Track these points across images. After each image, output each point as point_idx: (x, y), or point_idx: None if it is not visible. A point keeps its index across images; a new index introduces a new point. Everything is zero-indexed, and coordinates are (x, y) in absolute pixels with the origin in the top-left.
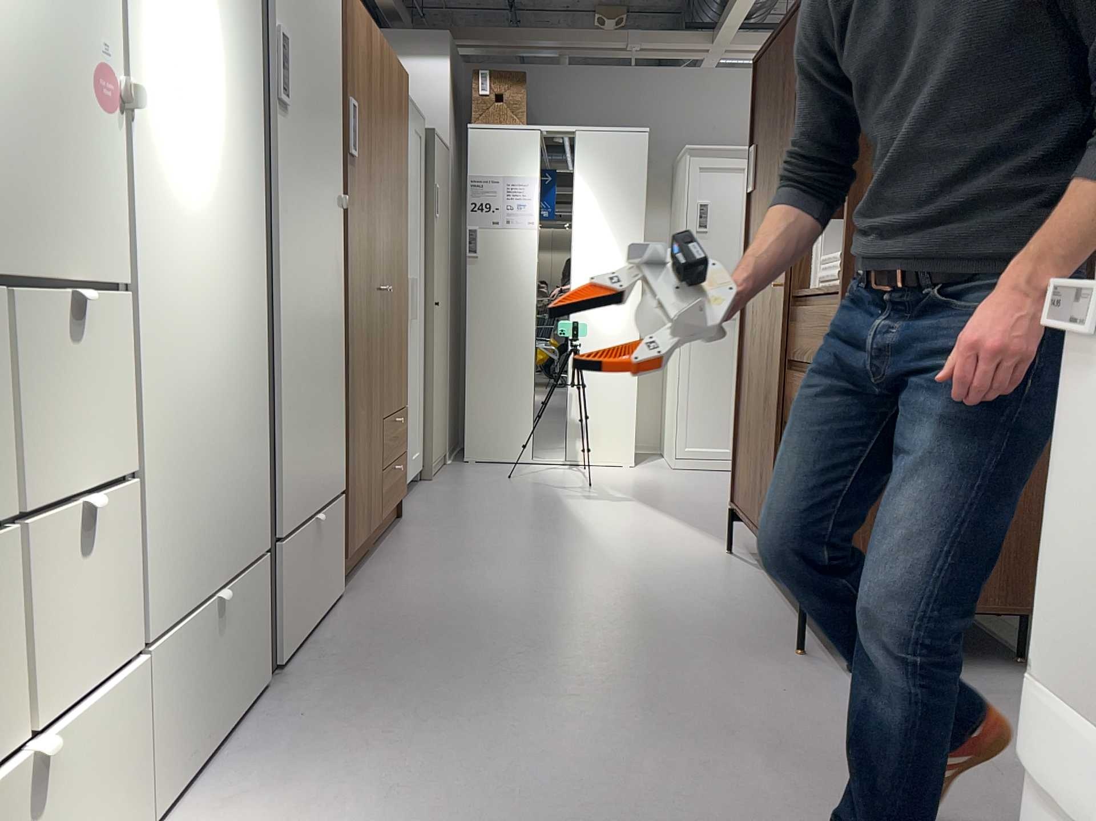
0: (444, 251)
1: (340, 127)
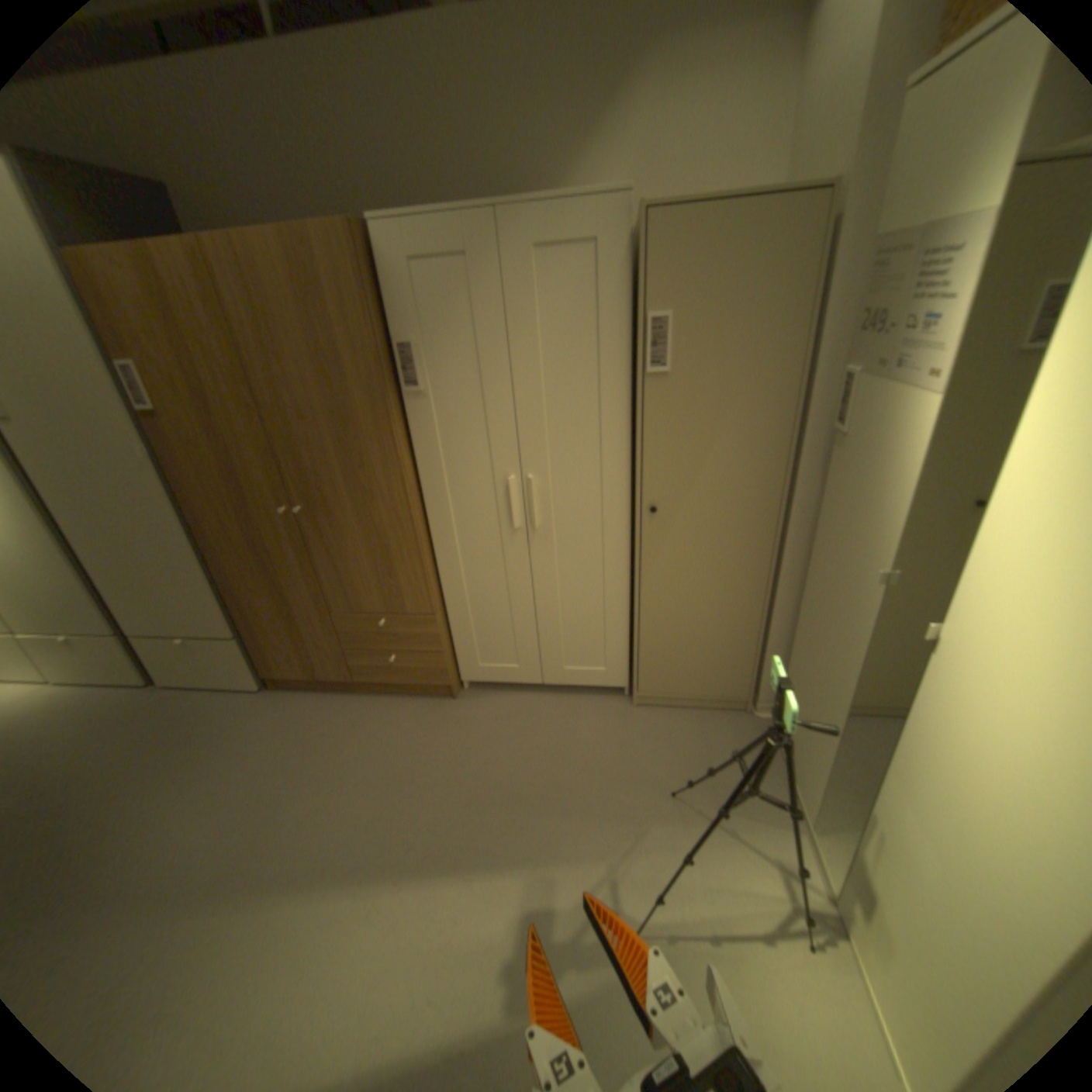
0: (736, 421)
1: (117, 394)
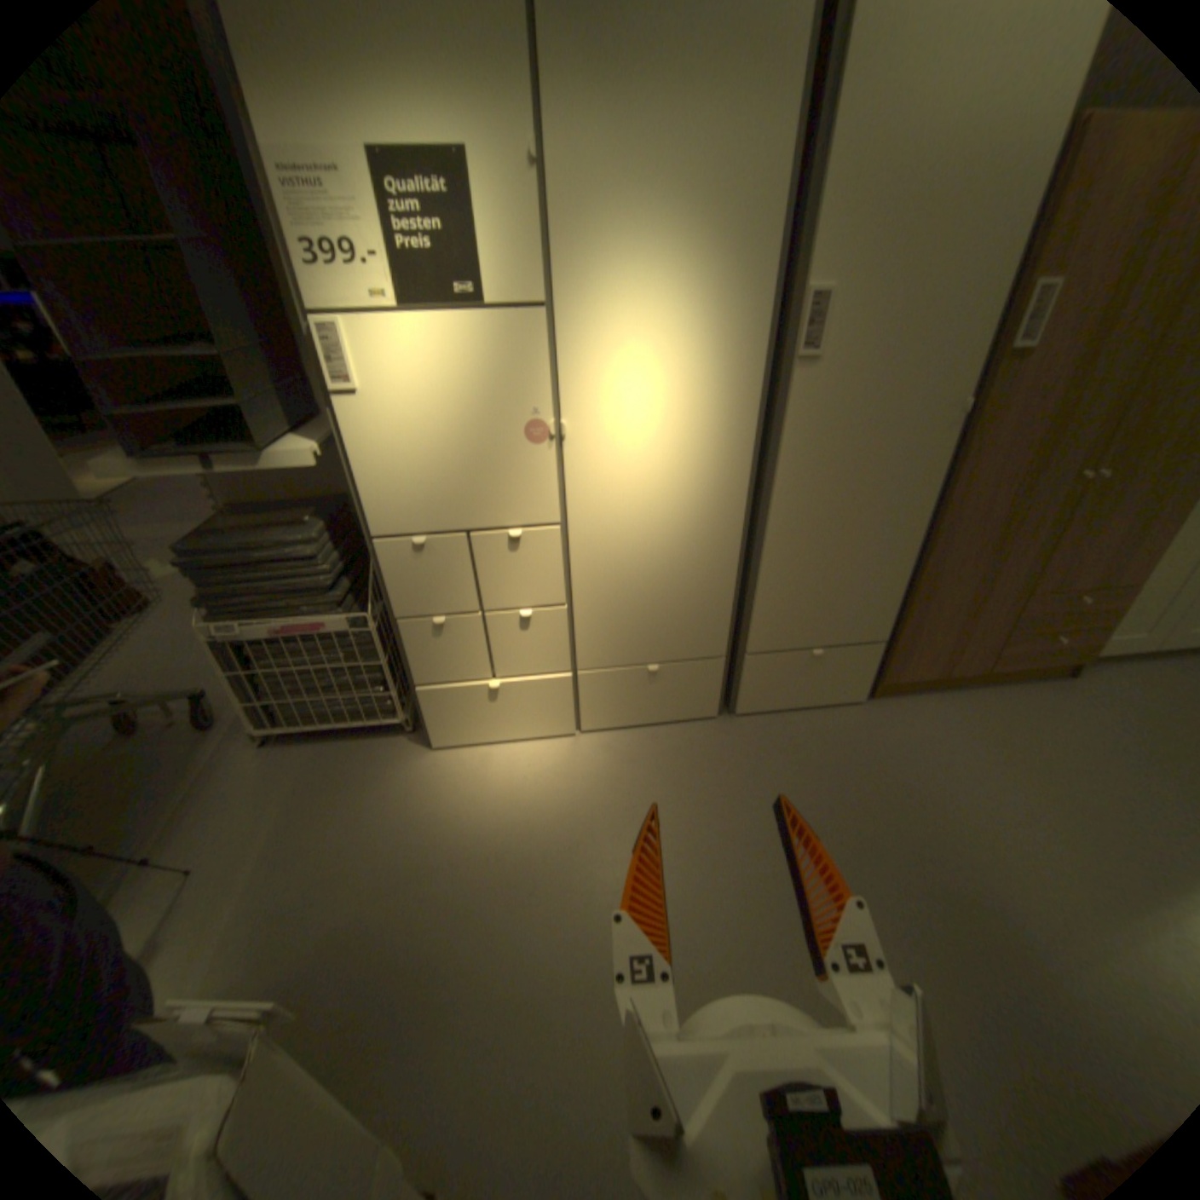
0: None
1: (995, 324)
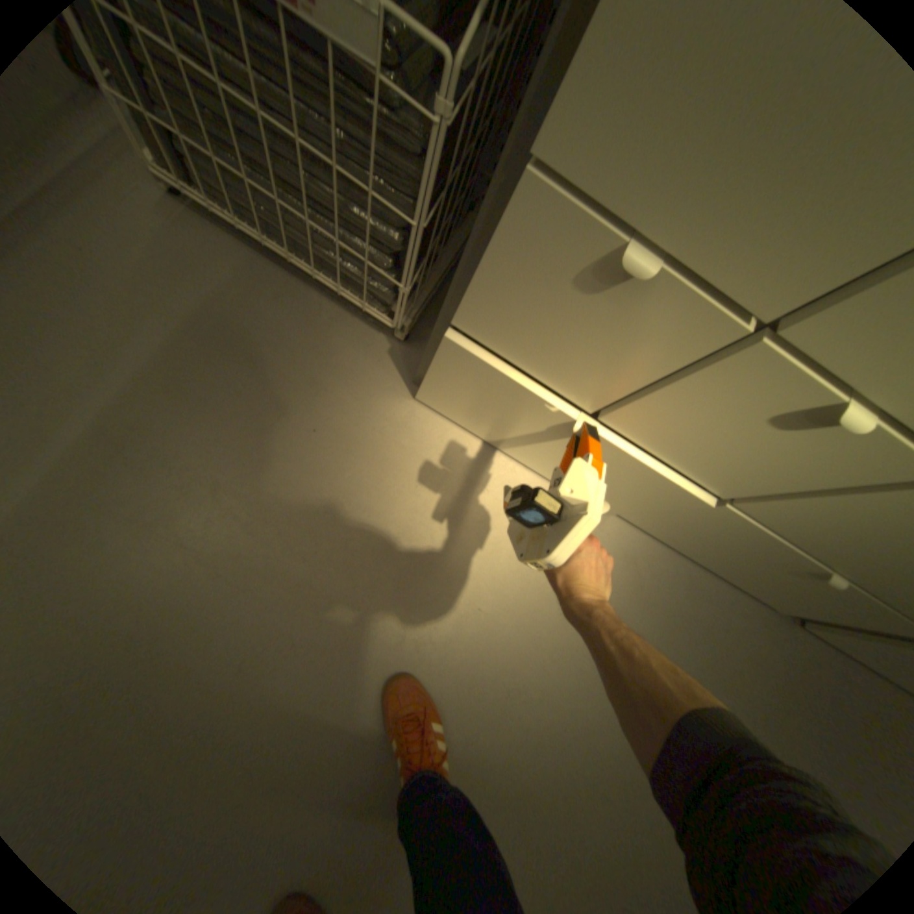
0: None
1: None
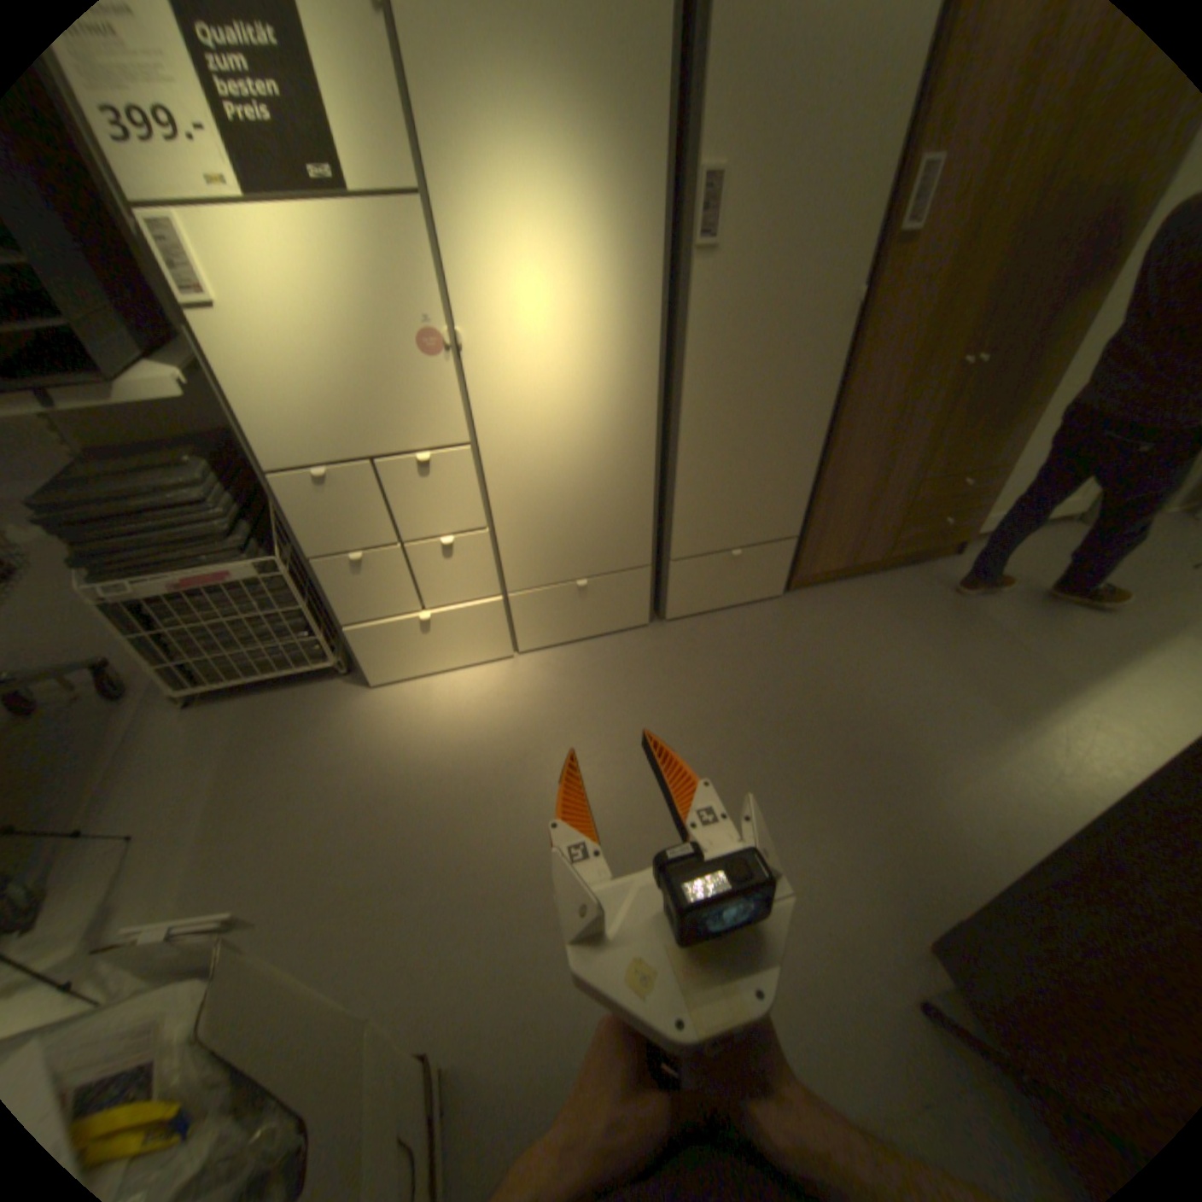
0: None
1: (884, 206)
